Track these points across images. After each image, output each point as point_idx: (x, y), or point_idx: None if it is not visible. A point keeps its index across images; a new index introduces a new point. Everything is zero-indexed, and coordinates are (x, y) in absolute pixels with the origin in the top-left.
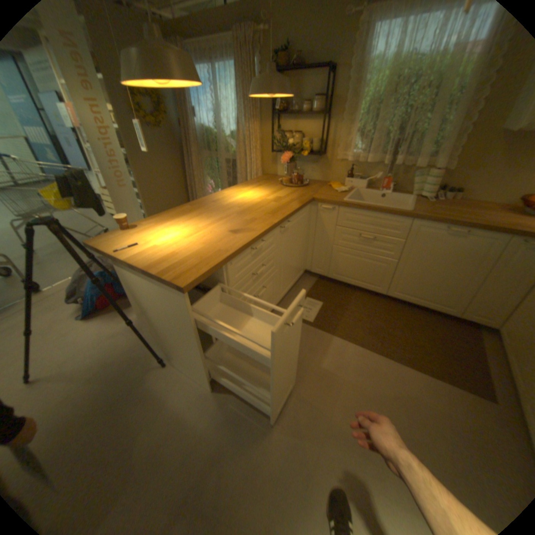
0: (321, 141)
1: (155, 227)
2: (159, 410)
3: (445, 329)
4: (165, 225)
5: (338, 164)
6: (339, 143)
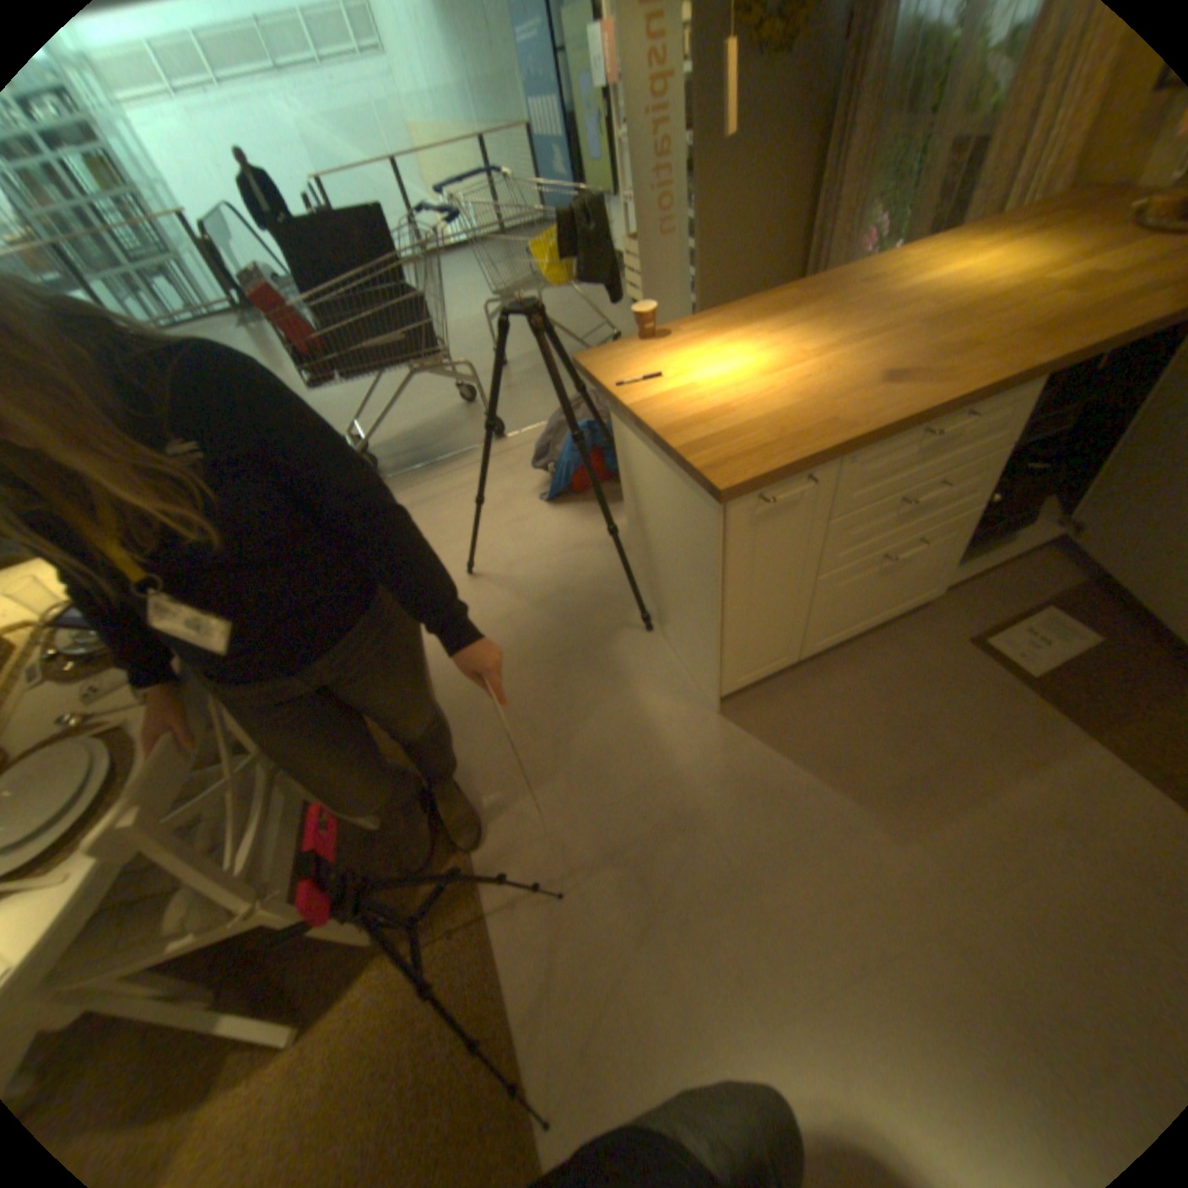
0: None
1: (704, 341)
2: (622, 698)
3: None
4: (727, 339)
5: None
6: None
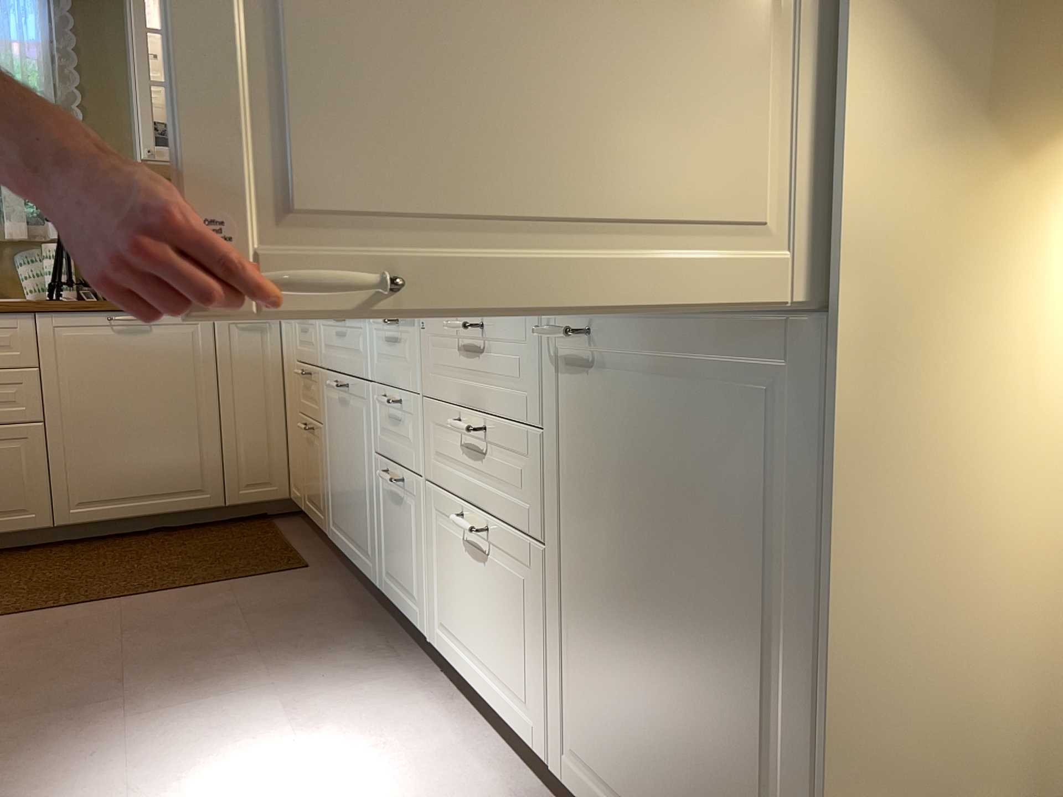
0: None
1: None
2: None
3: (207, 537)
4: None
5: None
6: None
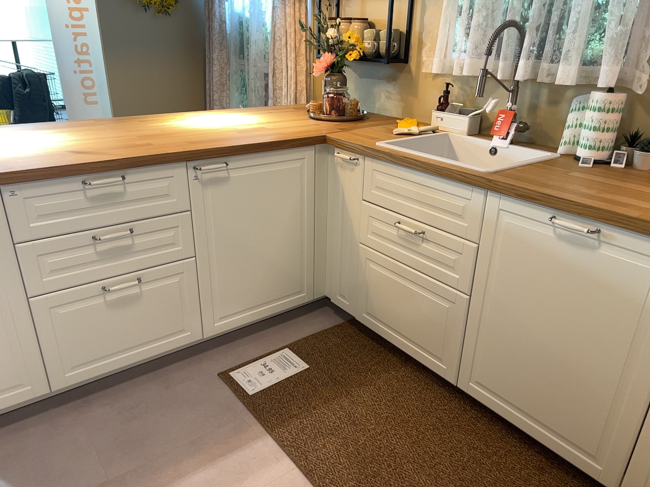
0: (400, 38)
1: None
2: None
3: None
4: (9, 135)
5: (429, 84)
6: (424, 40)
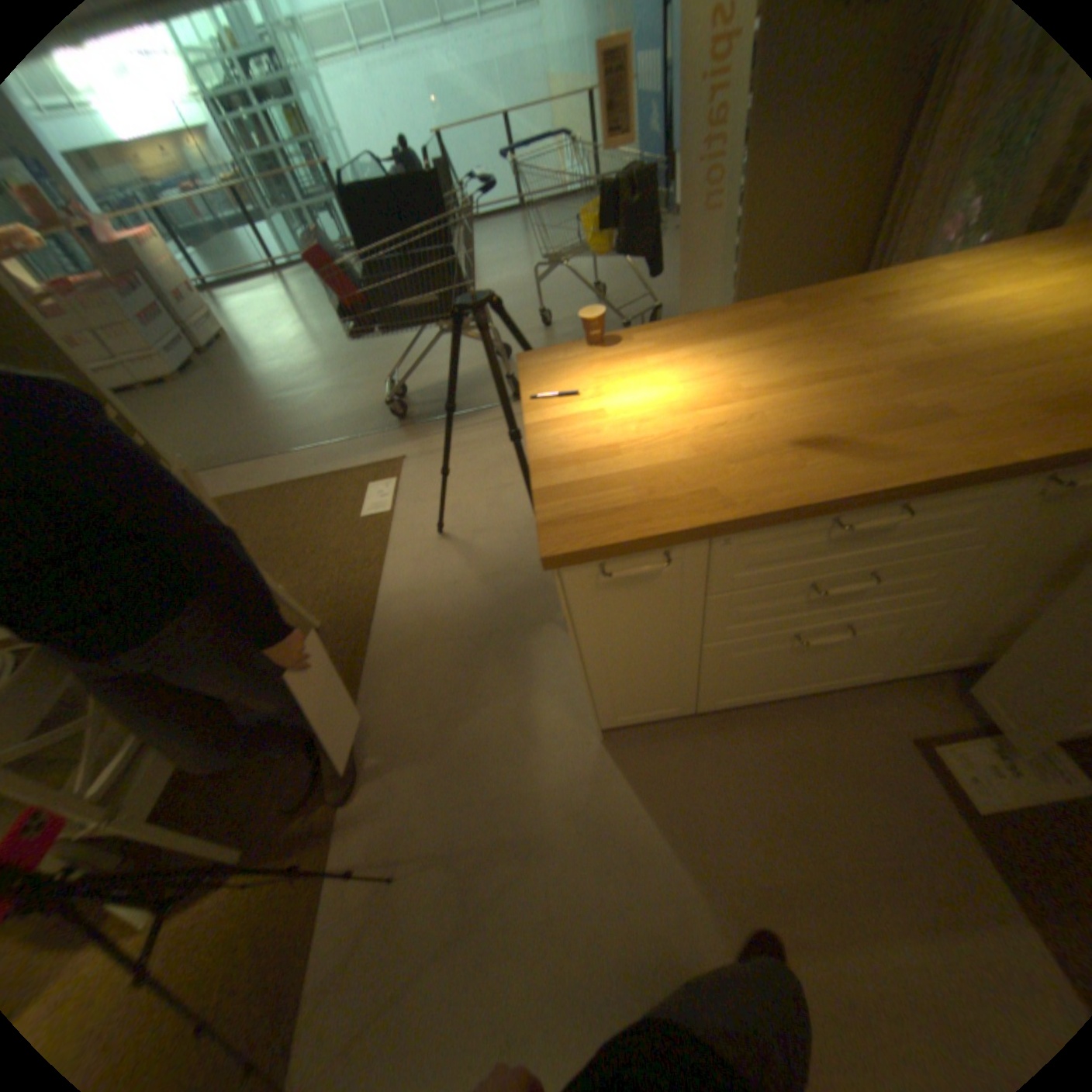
0: None
1: (646, 358)
2: (520, 698)
3: None
4: (671, 358)
5: None
6: None
